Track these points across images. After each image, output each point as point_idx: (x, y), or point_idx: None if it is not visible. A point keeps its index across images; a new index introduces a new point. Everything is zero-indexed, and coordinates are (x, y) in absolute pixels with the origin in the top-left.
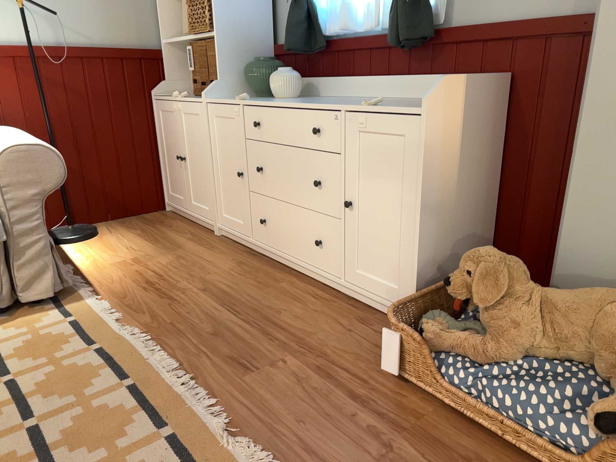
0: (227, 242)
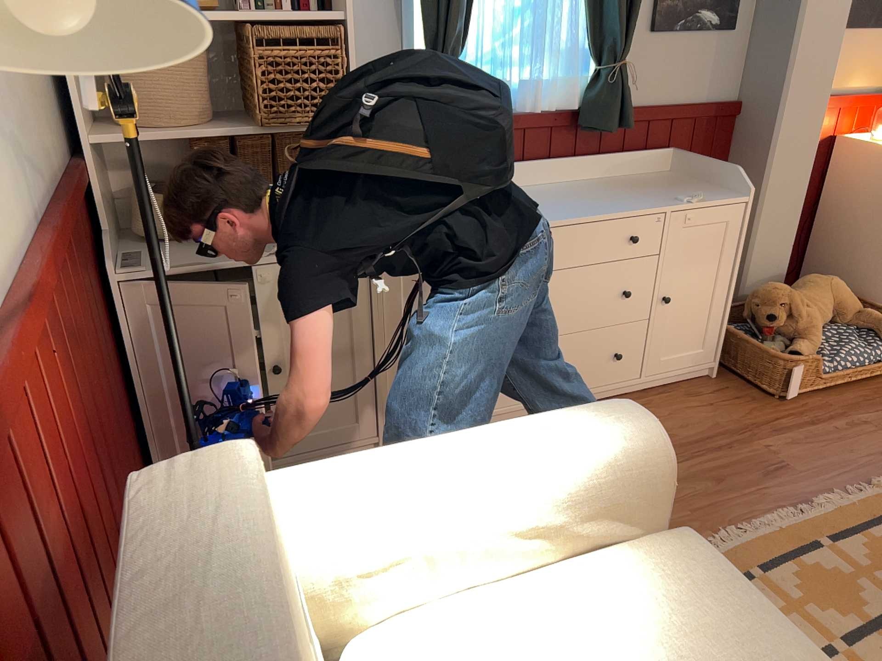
0: None
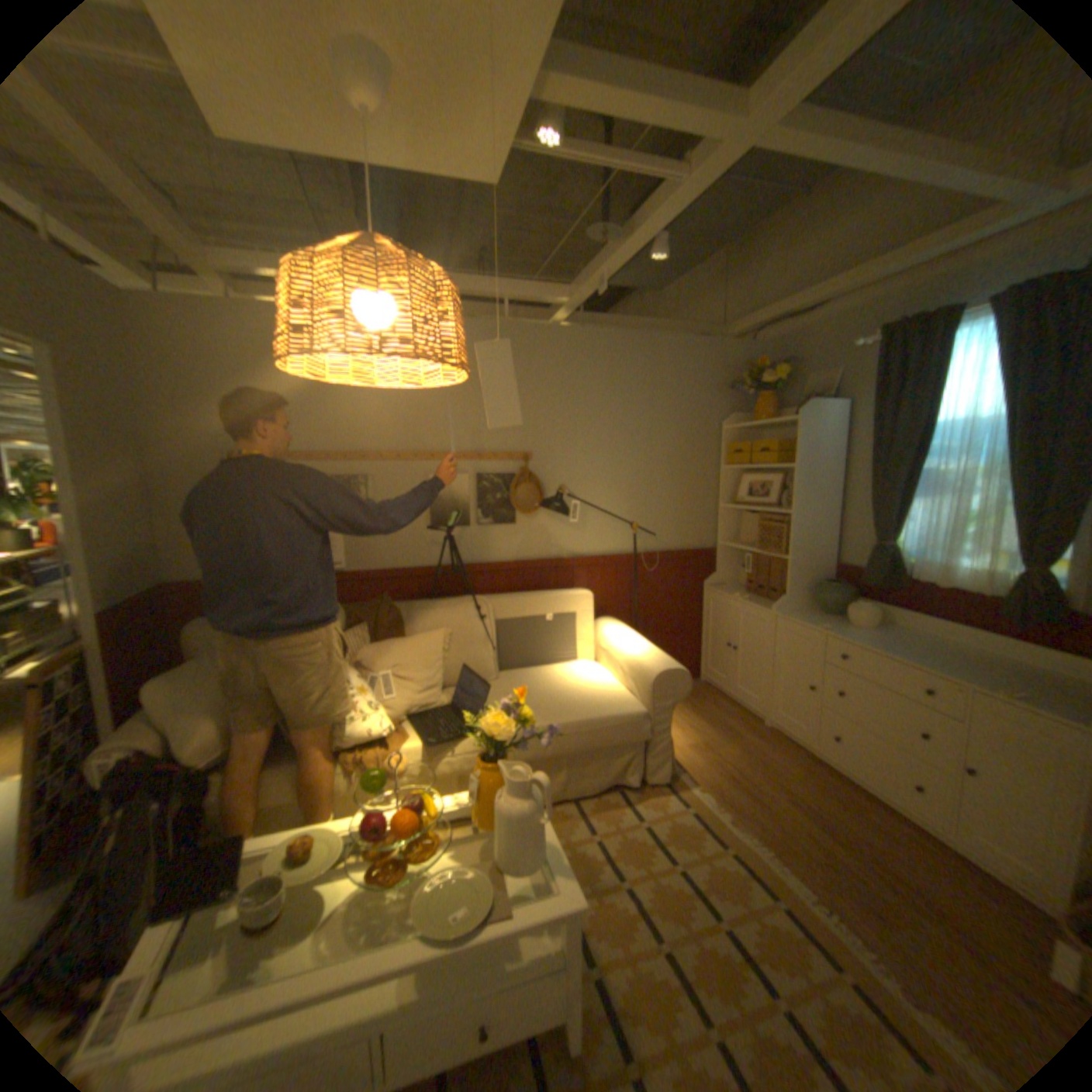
0: (783, 740)
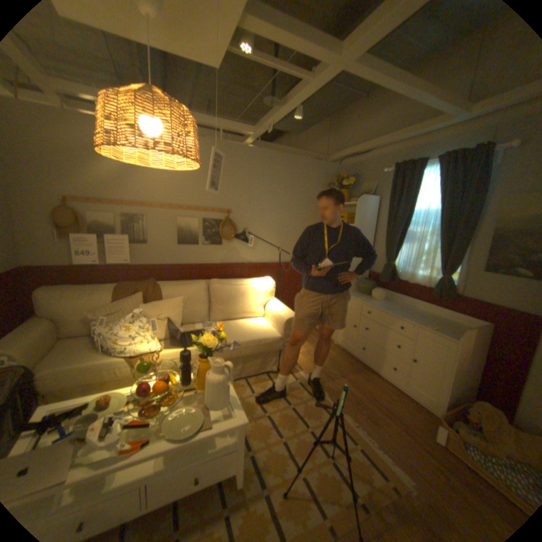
0: (341, 350)
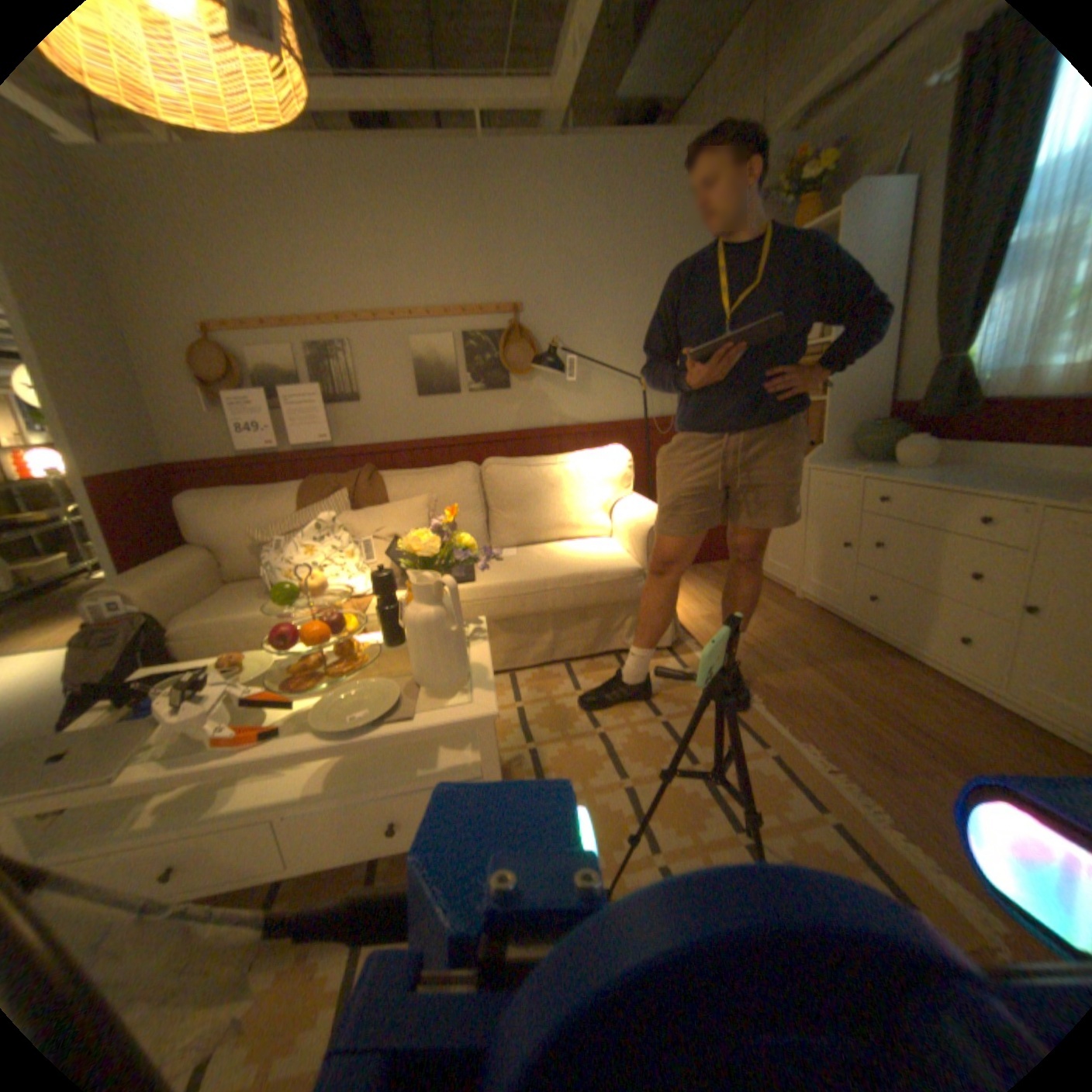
0: (815, 609)
